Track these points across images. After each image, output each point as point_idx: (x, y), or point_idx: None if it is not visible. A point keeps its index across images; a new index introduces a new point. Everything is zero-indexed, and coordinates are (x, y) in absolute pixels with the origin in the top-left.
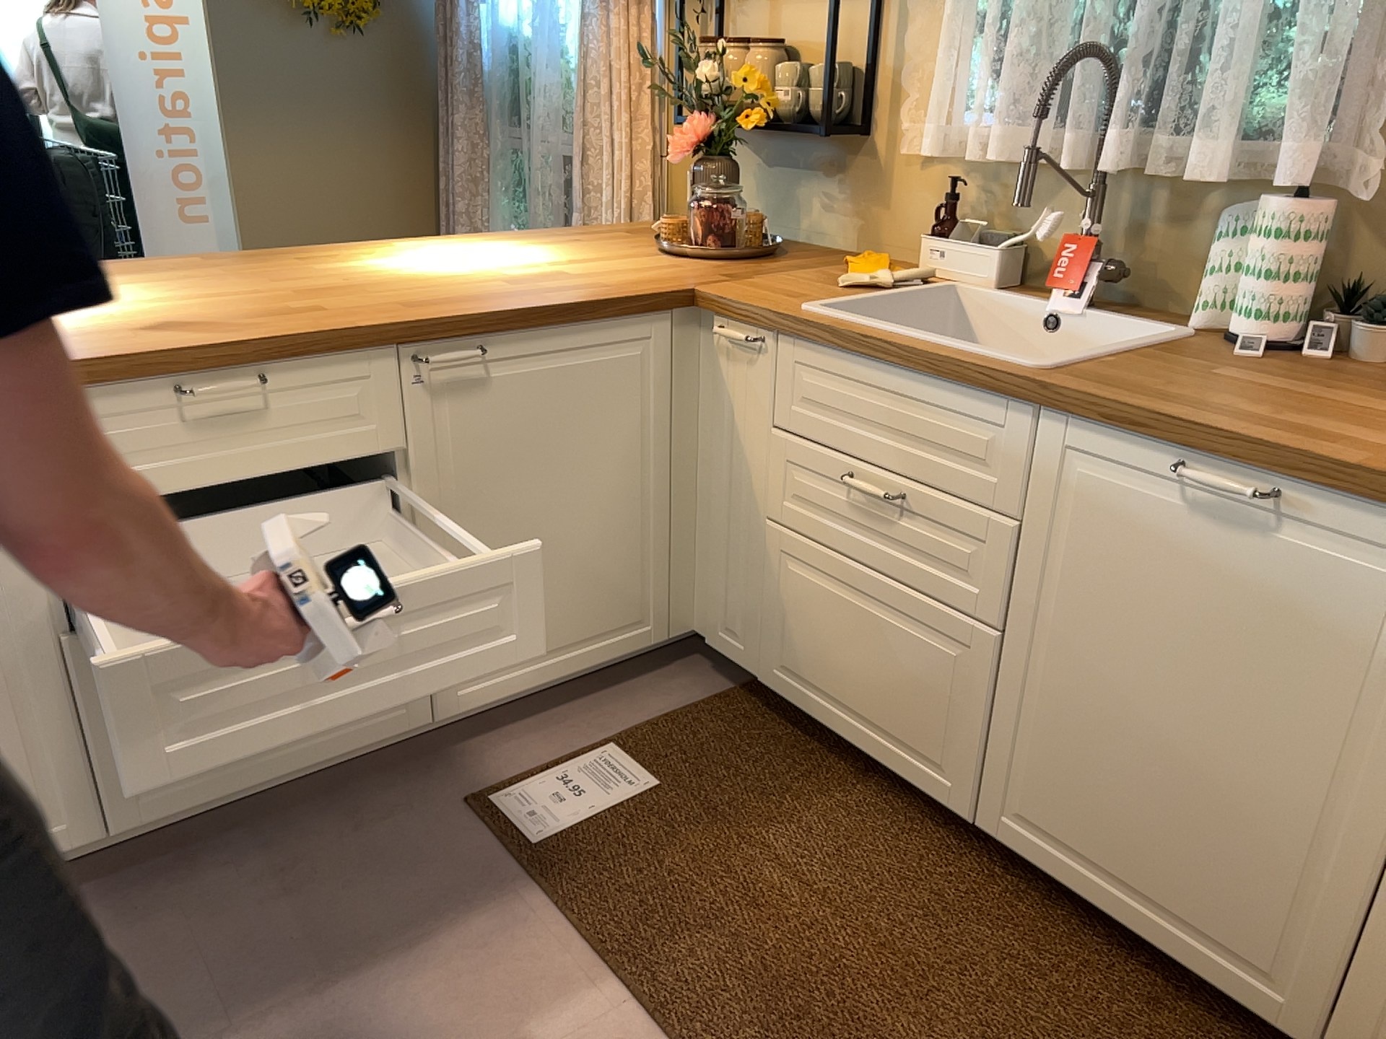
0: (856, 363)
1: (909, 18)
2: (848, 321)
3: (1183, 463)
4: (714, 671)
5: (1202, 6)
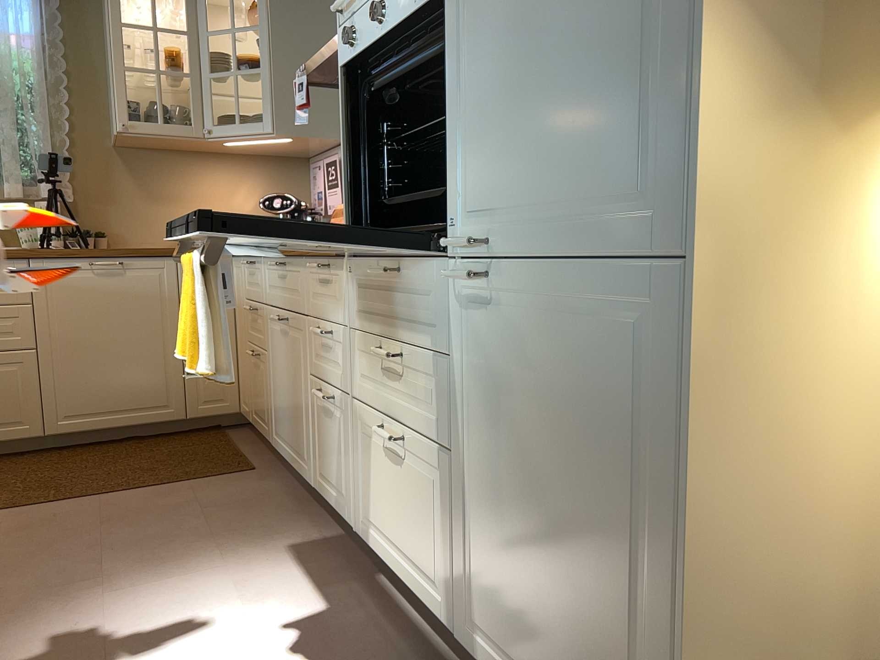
0: None
1: None
2: None
3: (90, 262)
4: None
5: None
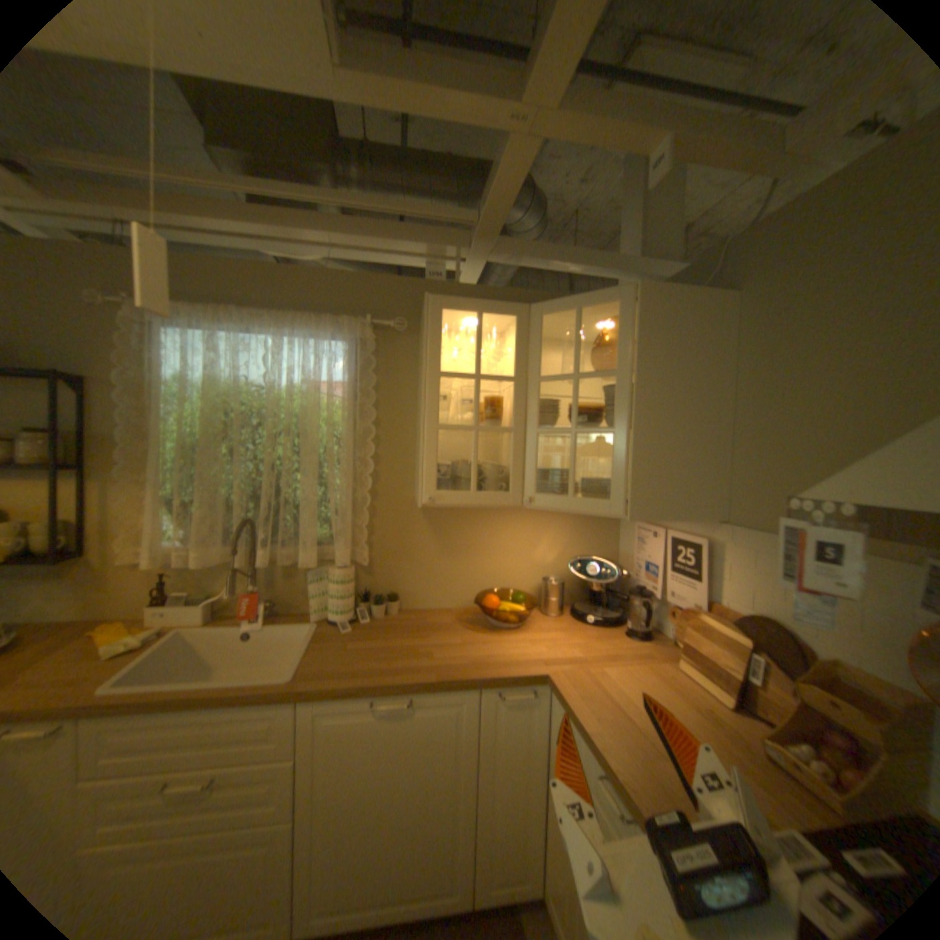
0: (161, 715)
1: (112, 493)
2: (145, 691)
3: (372, 702)
4: None
5: (289, 498)
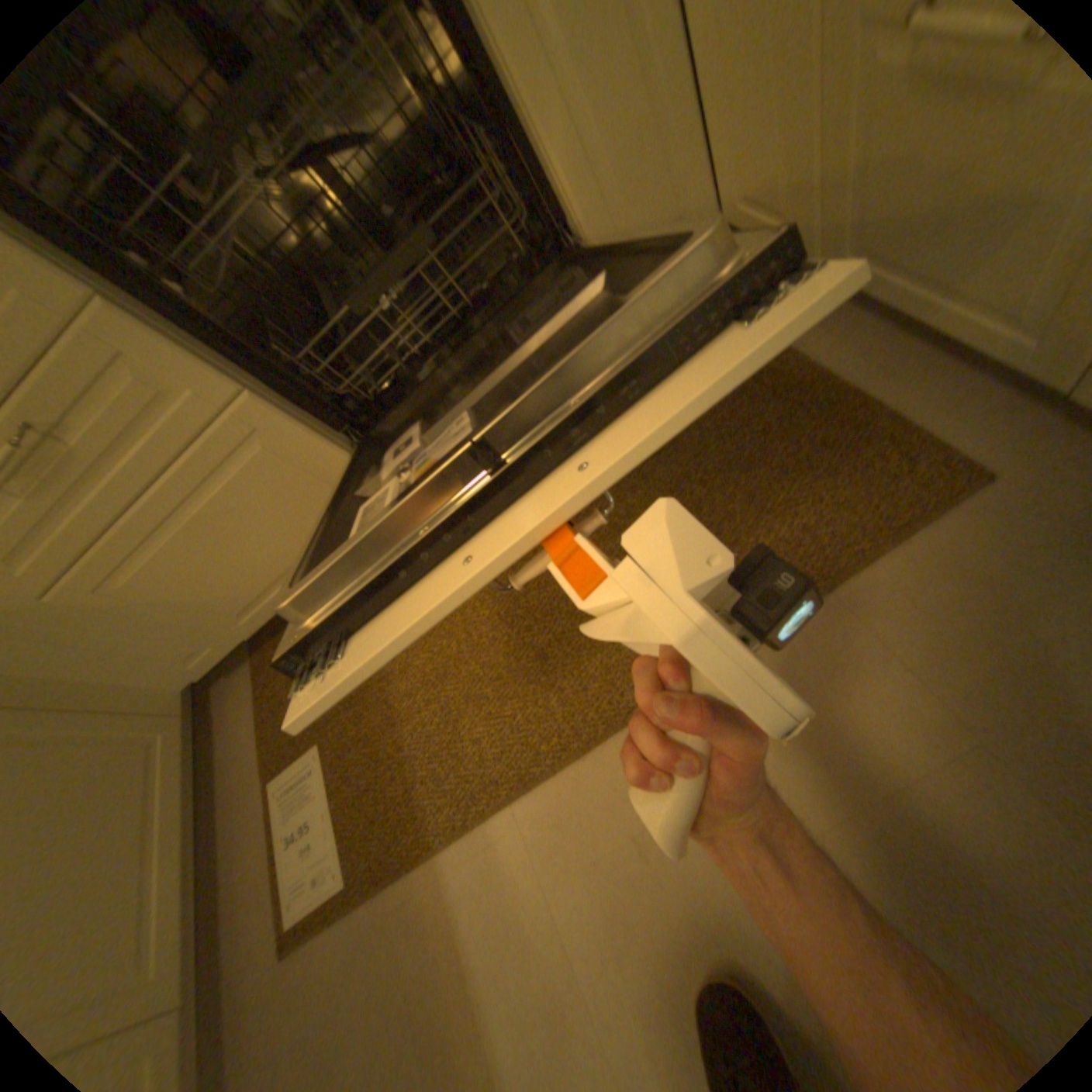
0: None
1: None
2: None
3: None
4: (228, 677)
5: None
